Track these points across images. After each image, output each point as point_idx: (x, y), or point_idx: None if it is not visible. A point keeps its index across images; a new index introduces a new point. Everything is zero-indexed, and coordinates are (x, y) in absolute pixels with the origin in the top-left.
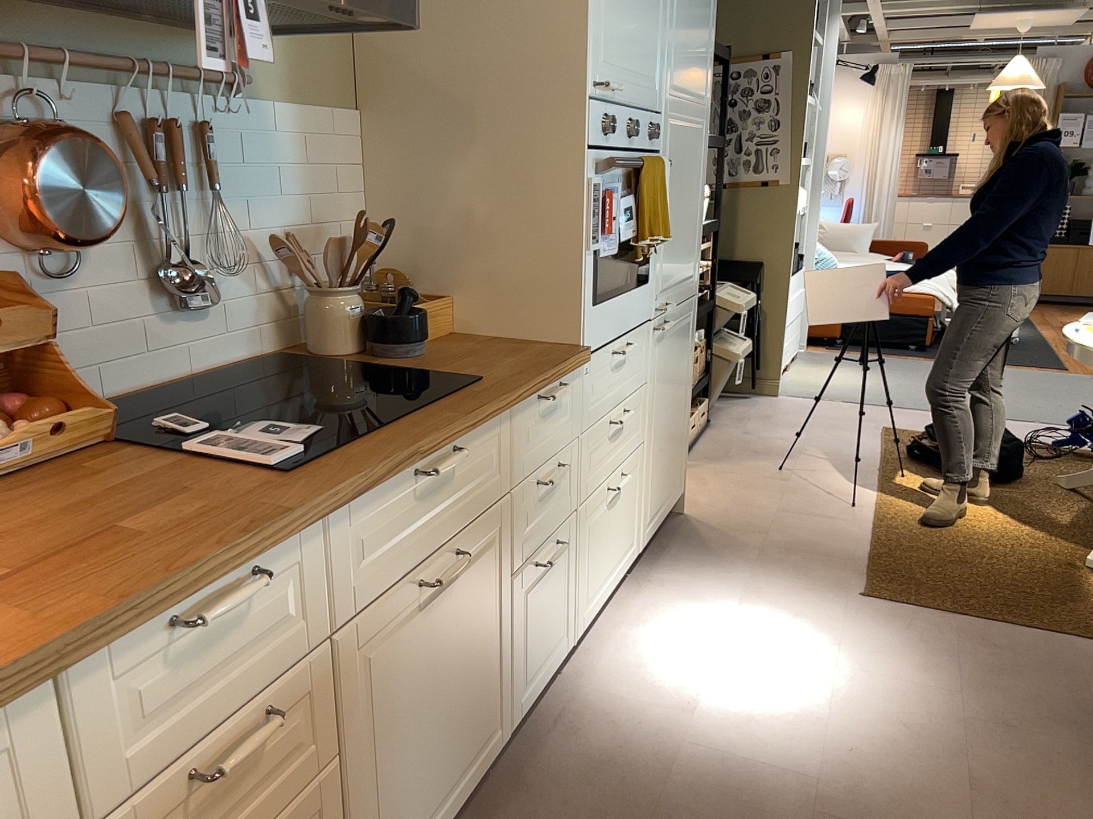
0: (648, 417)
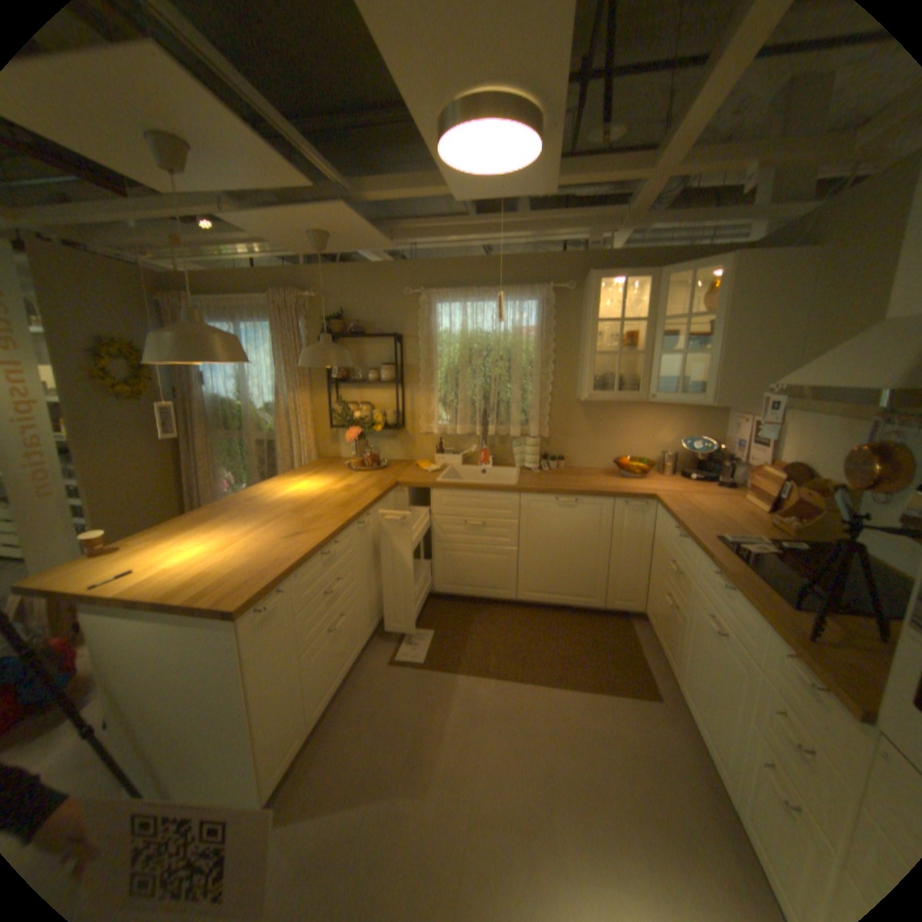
0: None
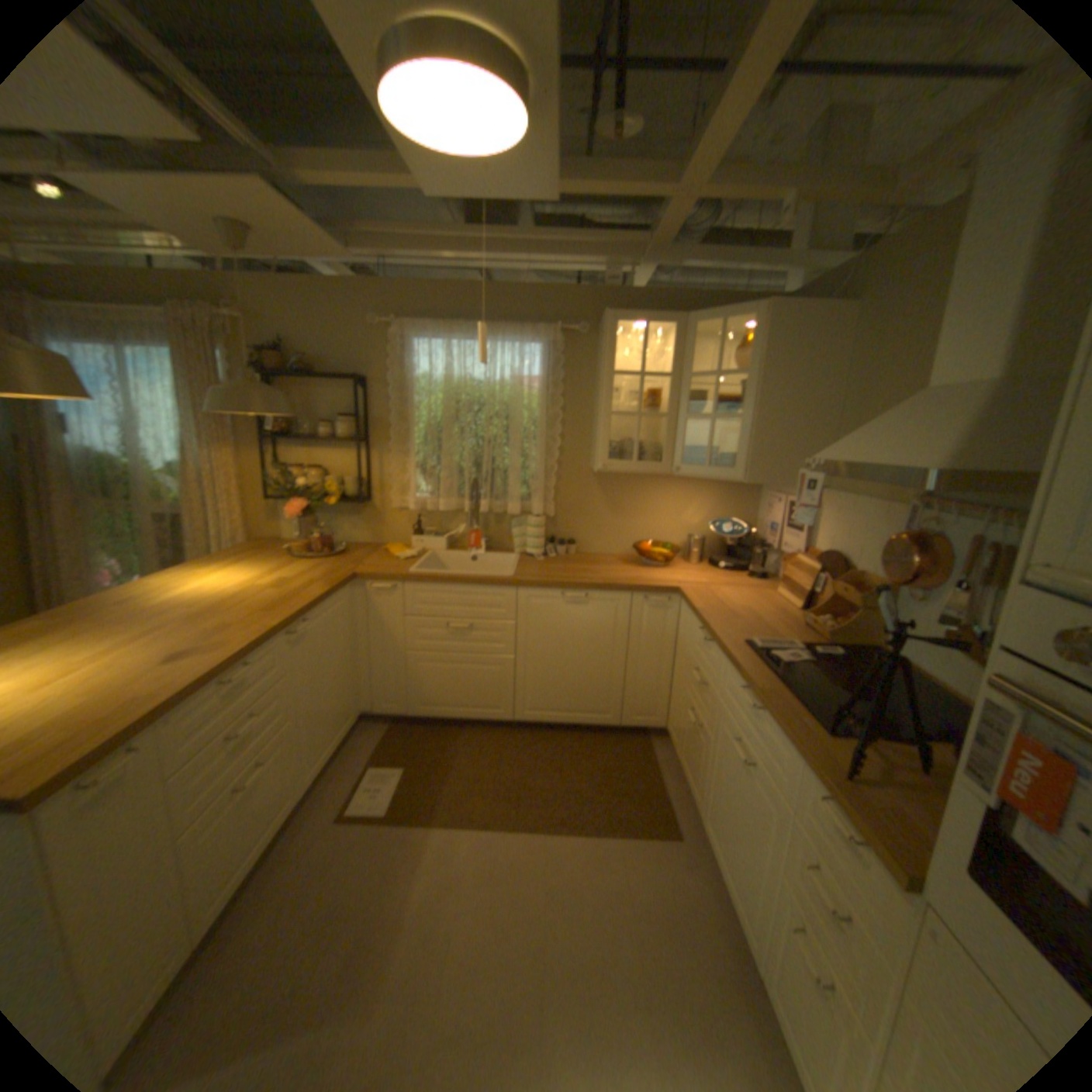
0: None
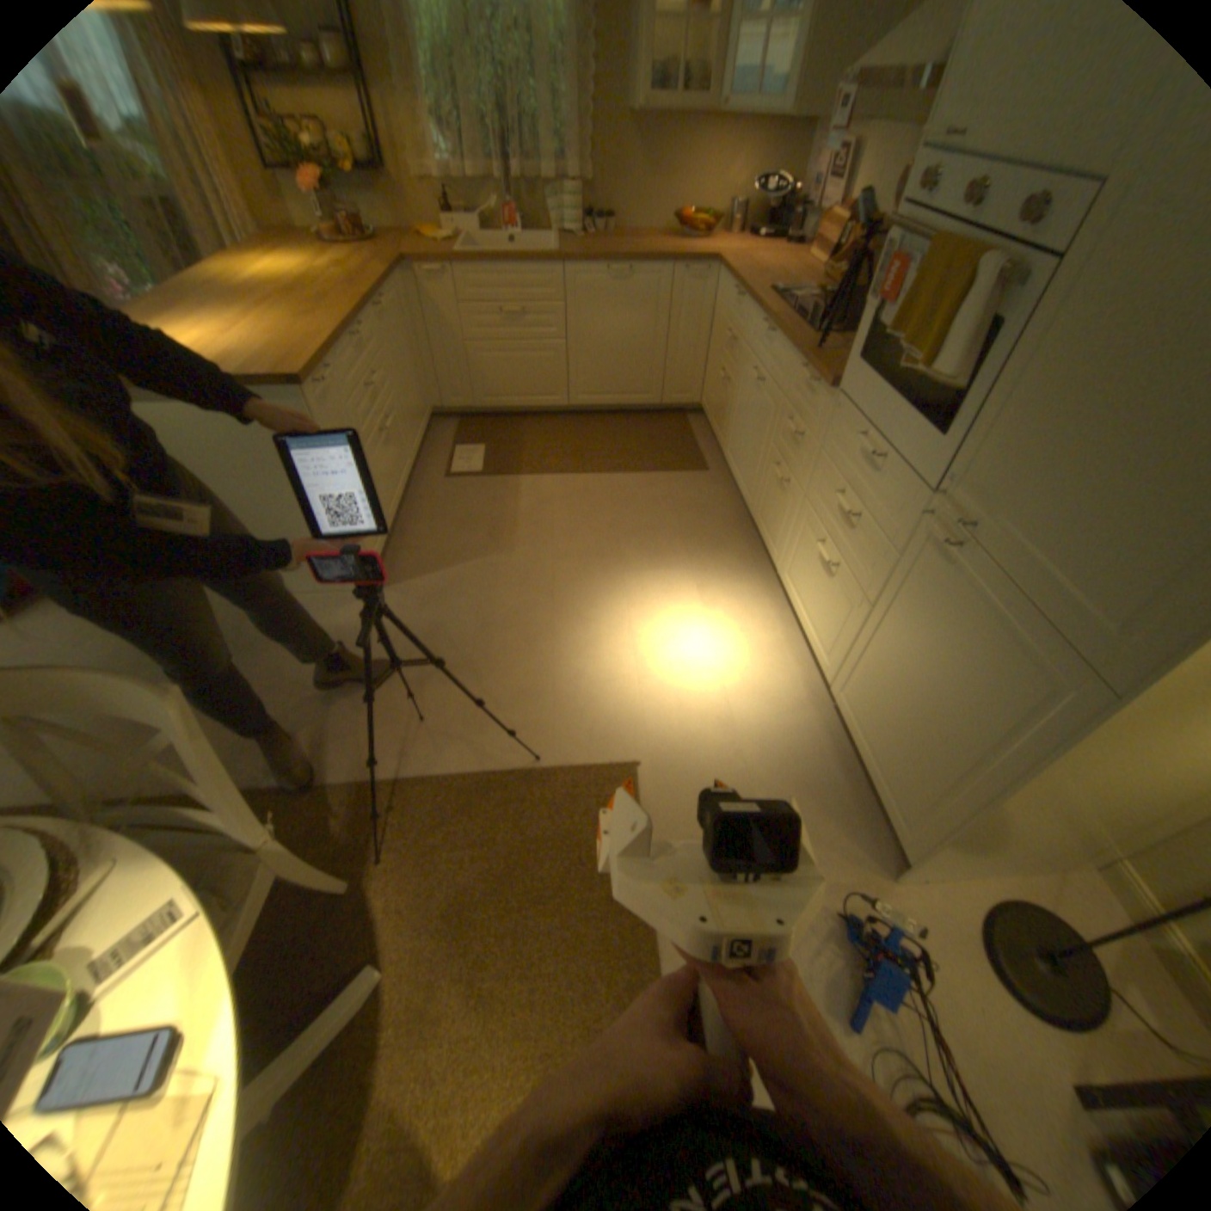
0: (881, 593)
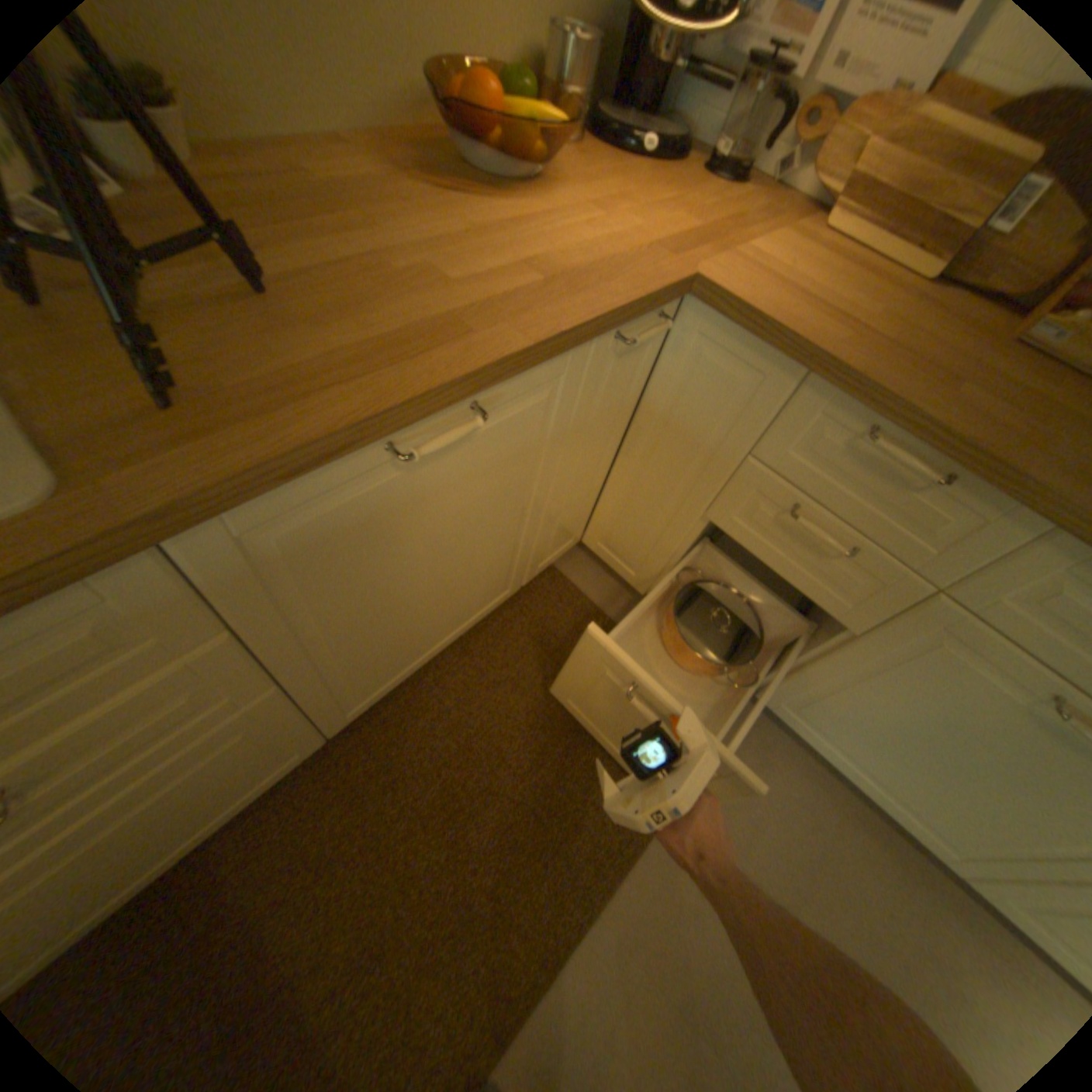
0: None
